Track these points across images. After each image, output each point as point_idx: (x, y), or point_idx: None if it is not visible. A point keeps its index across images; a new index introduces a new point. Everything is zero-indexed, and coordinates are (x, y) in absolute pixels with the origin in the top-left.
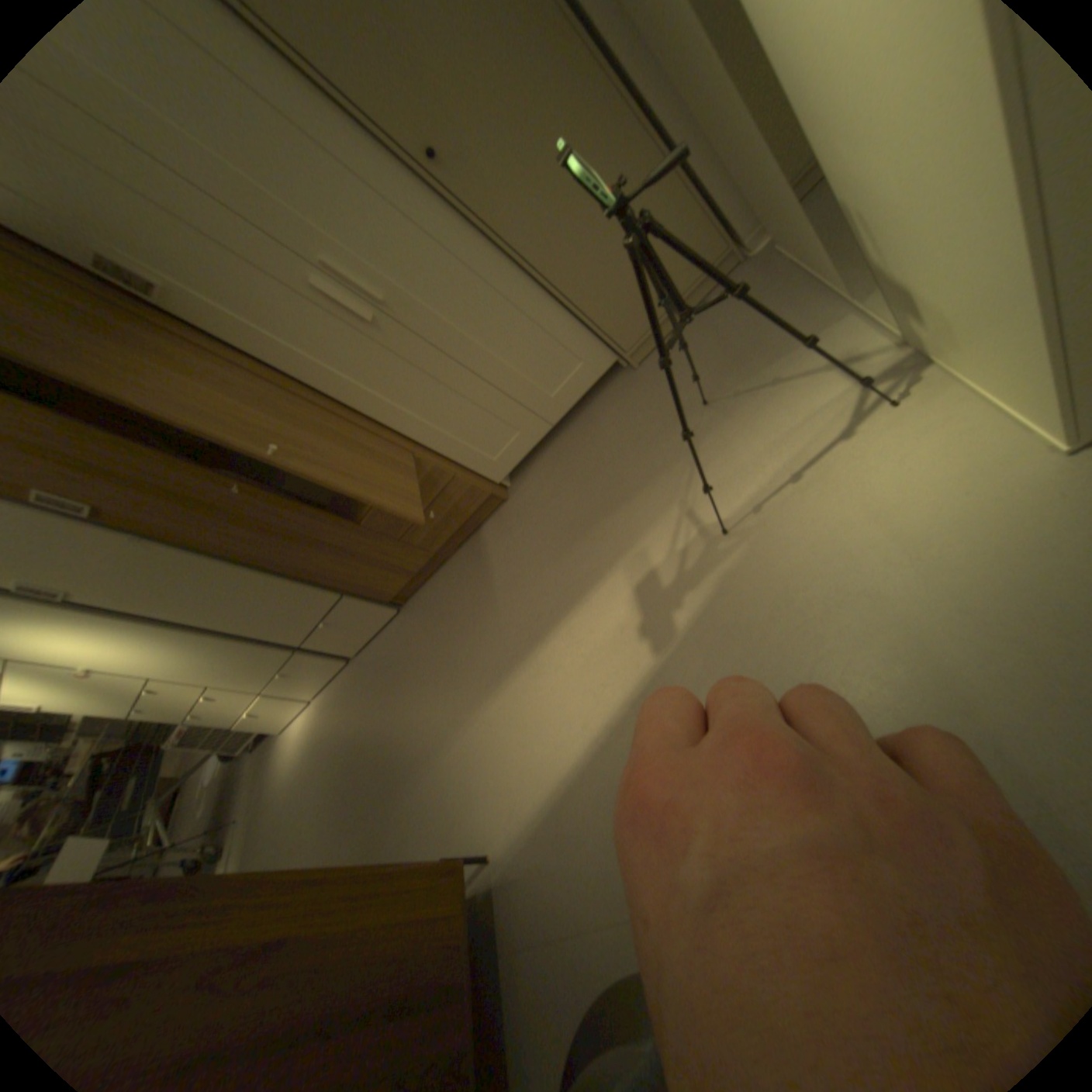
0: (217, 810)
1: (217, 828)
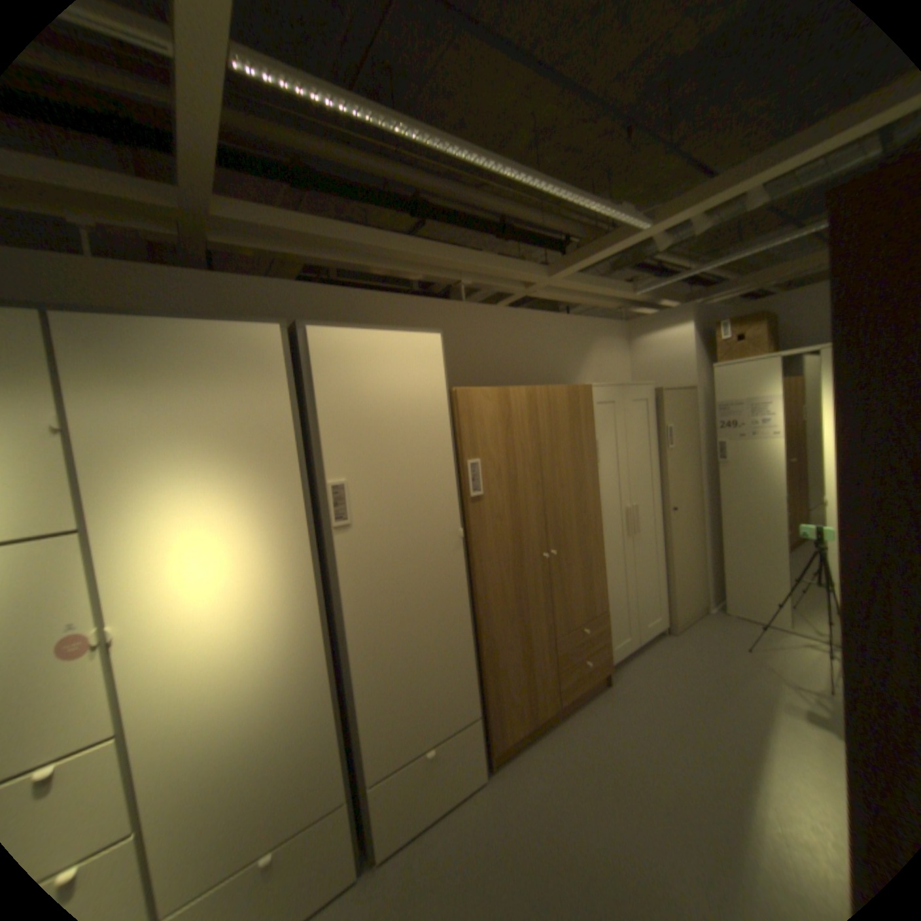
0: None
1: None
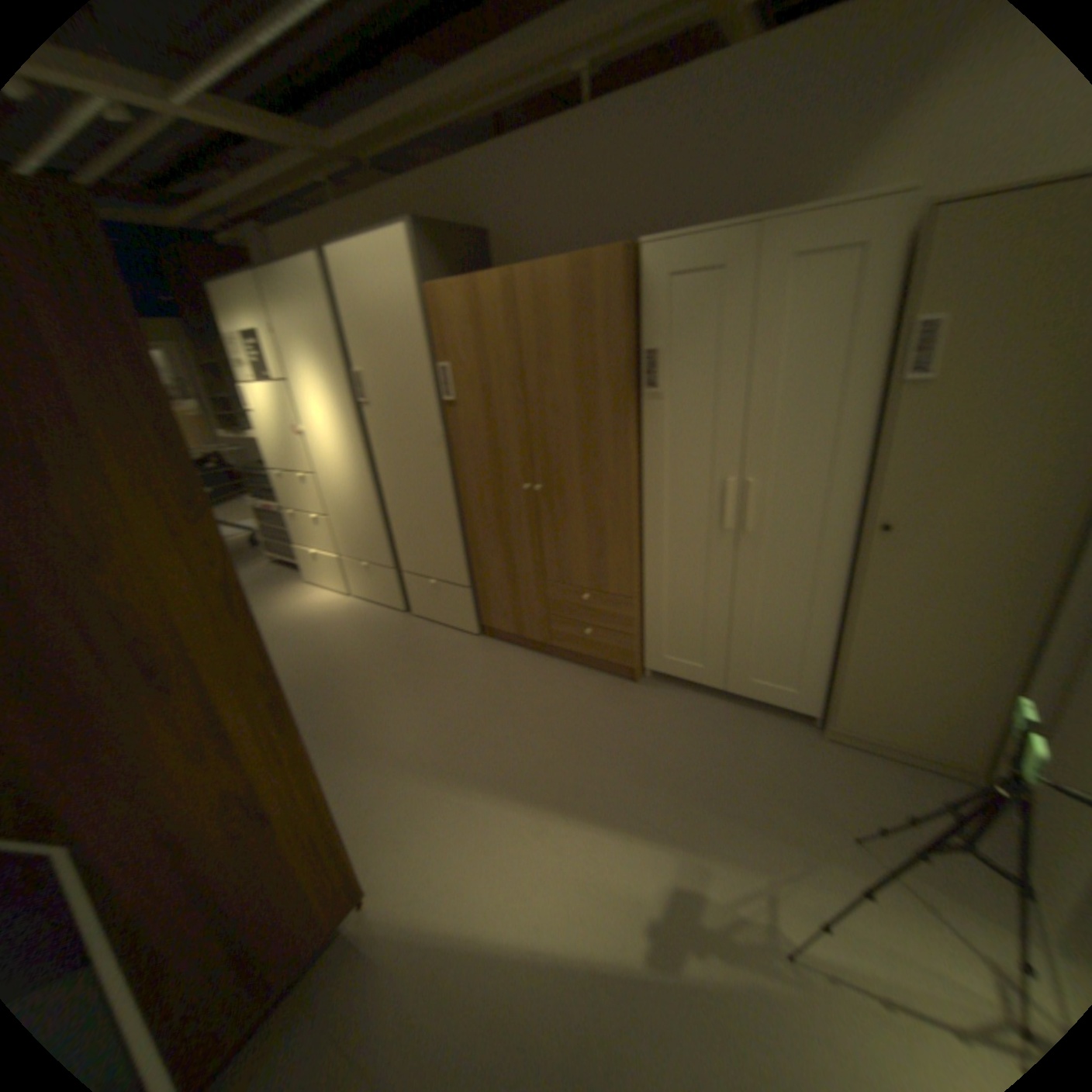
0: None
1: None
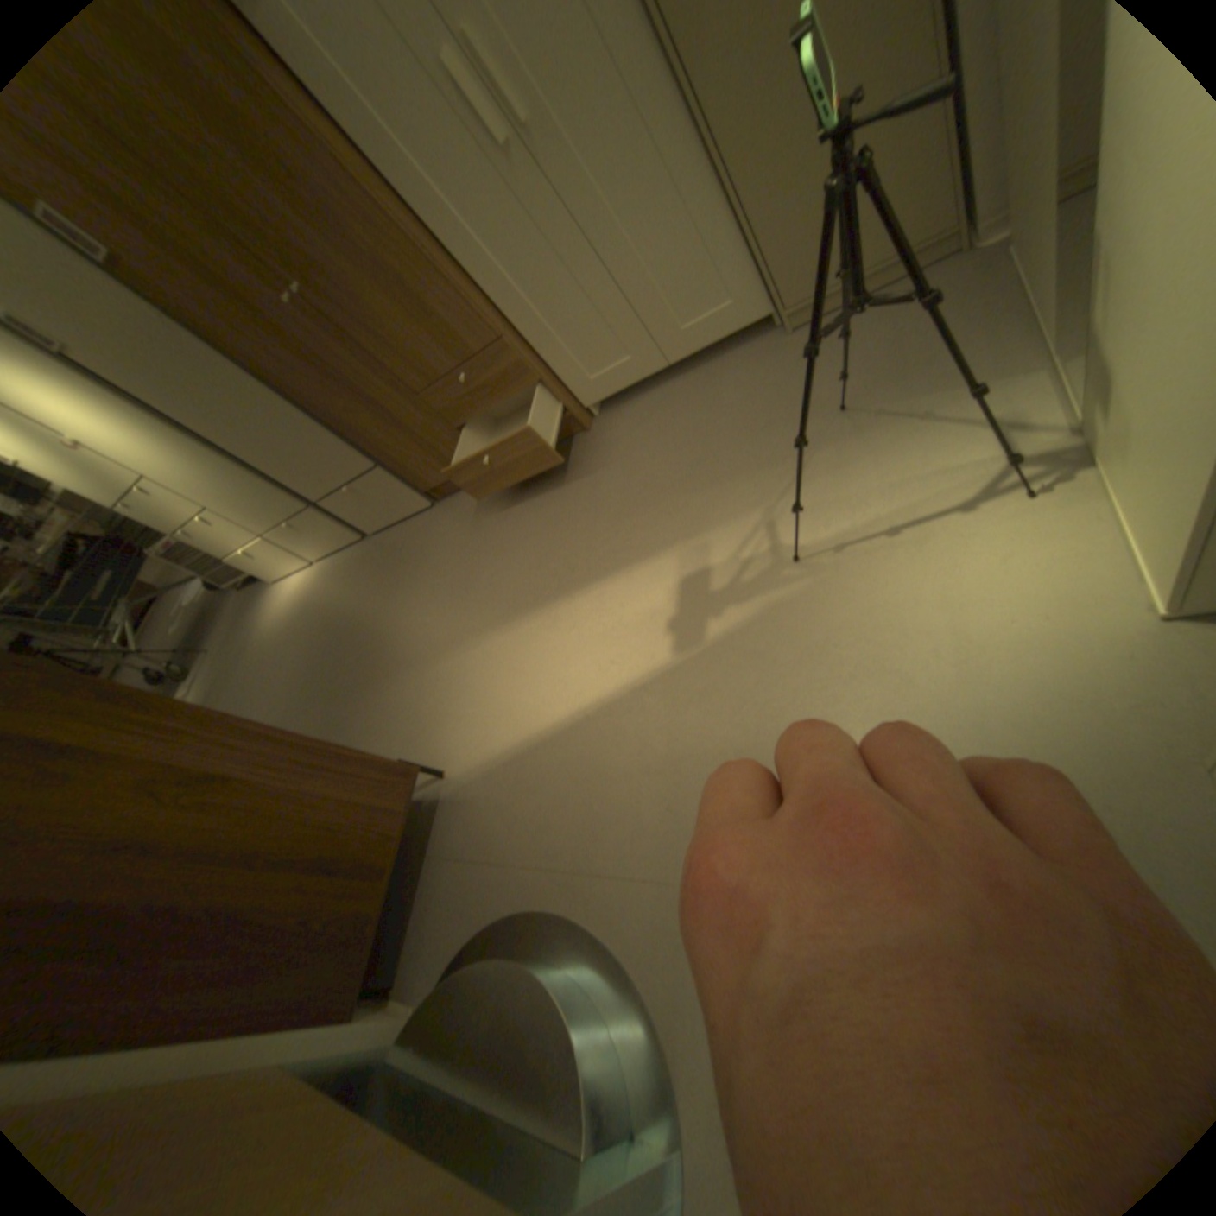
0: (191, 633)
1: (188, 650)
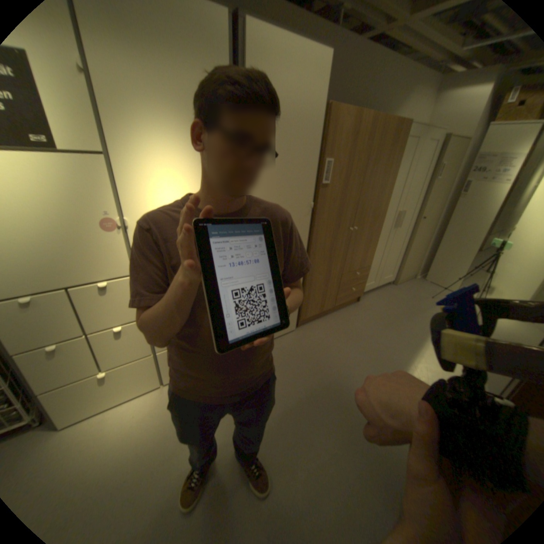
0: None
1: None
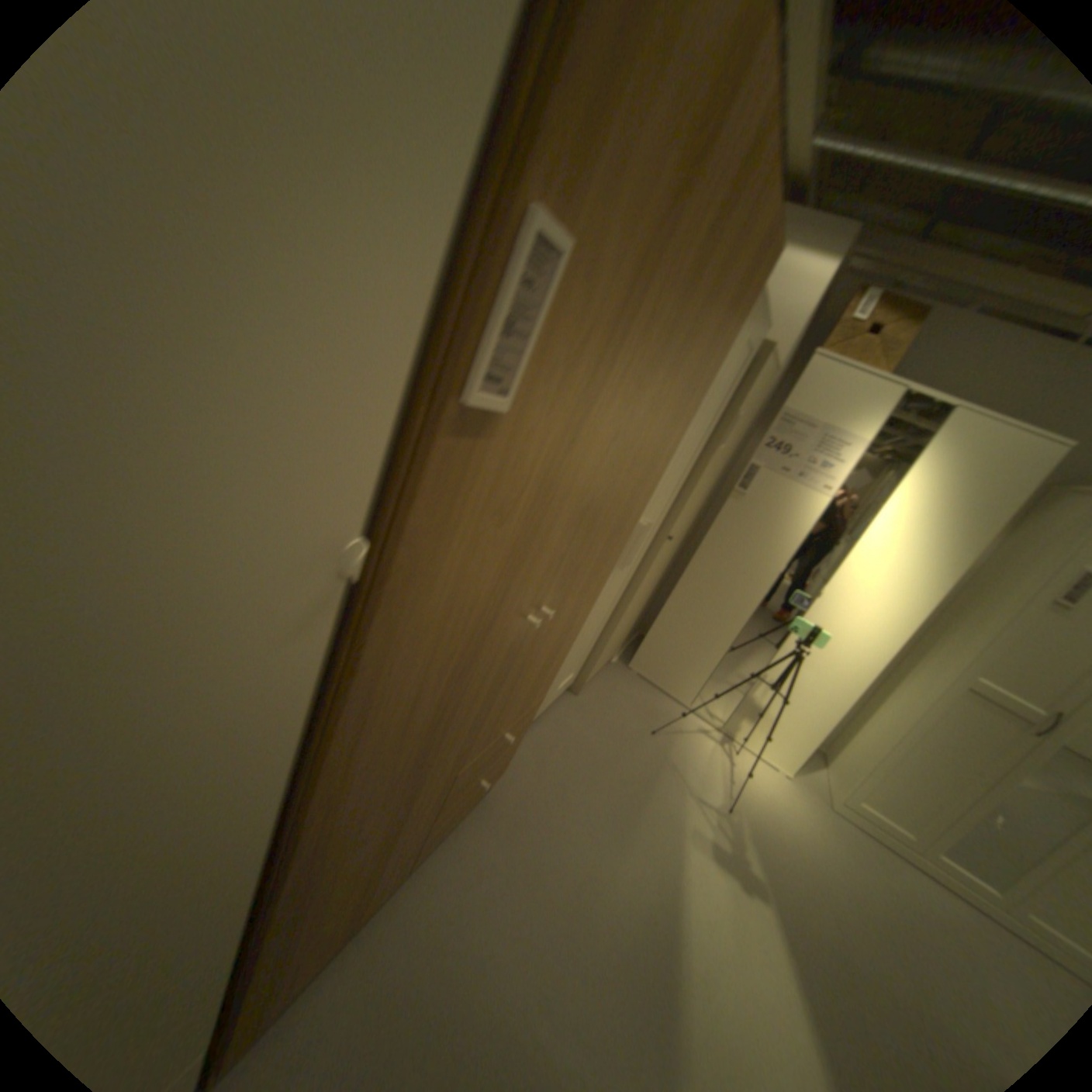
0: None
1: None
